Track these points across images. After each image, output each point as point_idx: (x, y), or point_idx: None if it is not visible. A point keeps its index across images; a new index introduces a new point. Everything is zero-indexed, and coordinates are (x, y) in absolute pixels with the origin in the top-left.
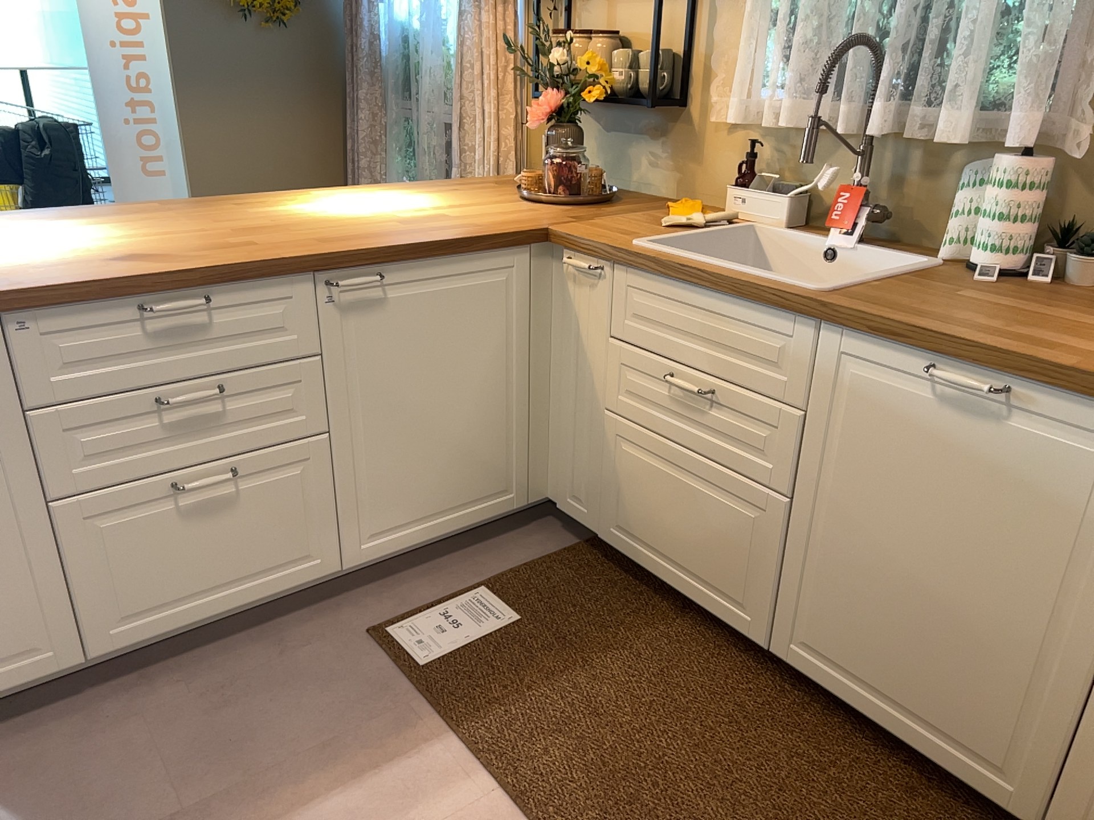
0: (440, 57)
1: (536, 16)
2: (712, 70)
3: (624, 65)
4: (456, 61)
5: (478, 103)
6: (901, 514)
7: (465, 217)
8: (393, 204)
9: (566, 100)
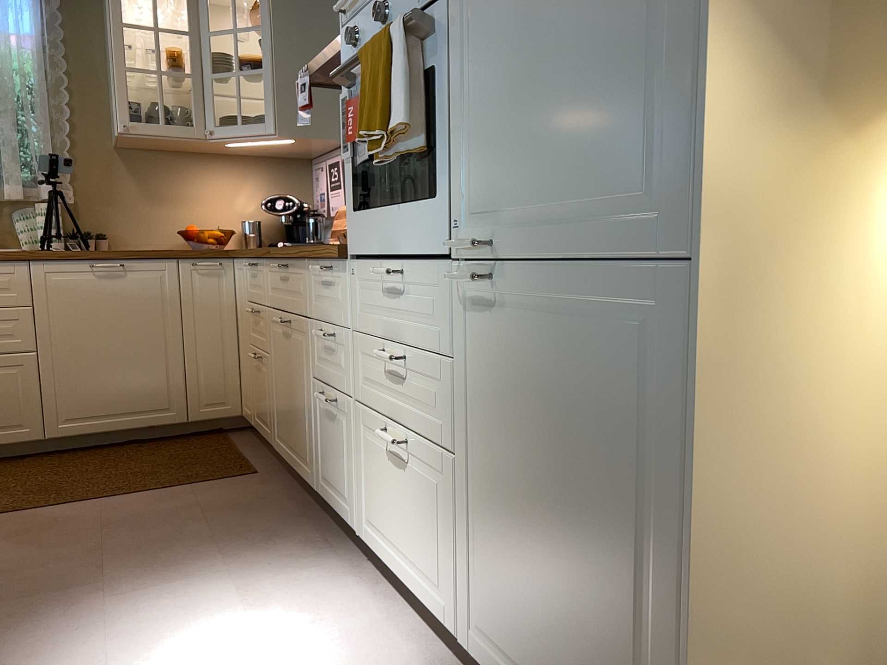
0: None
1: None
2: None
3: None
4: None
5: None
6: (96, 330)
7: None
8: None
9: None
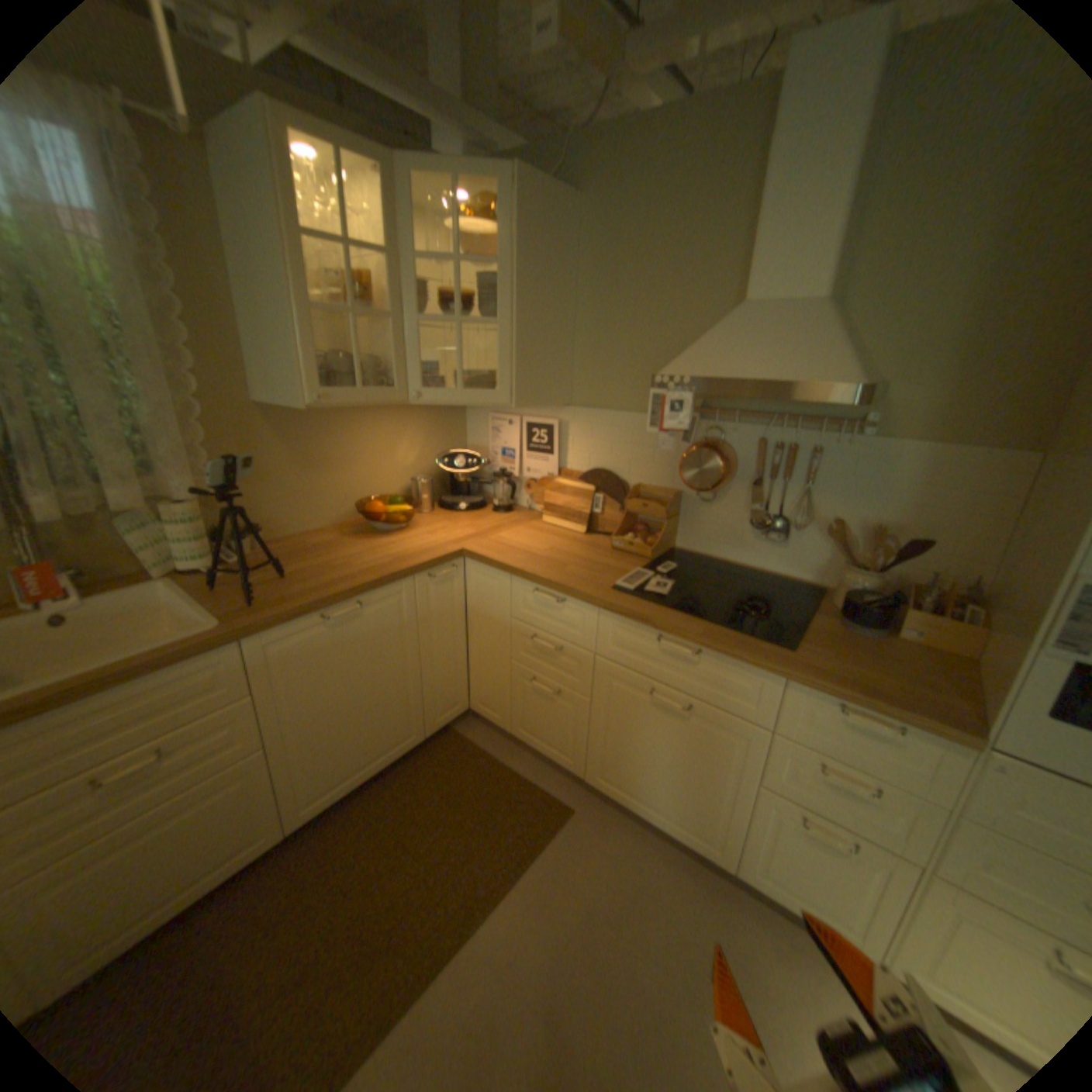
0: None
1: None
2: None
3: None
4: None
5: None
6: (333, 692)
7: None
8: None
9: None
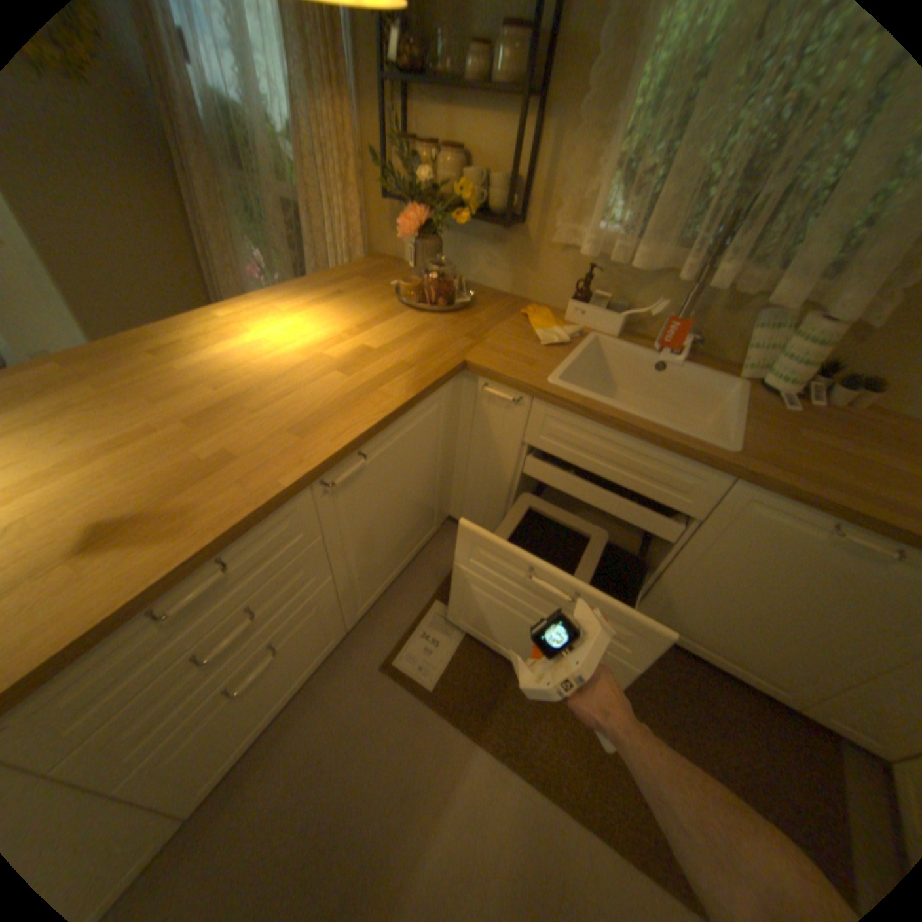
0: (267, 132)
1: (382, 114)
2: (555, 192)
3: (478, 180)
4: (292, 143)
5: (319, 187)
6: (768, 587)
7: (388, 349)
8: (307, 328)
9: (434, 214)
